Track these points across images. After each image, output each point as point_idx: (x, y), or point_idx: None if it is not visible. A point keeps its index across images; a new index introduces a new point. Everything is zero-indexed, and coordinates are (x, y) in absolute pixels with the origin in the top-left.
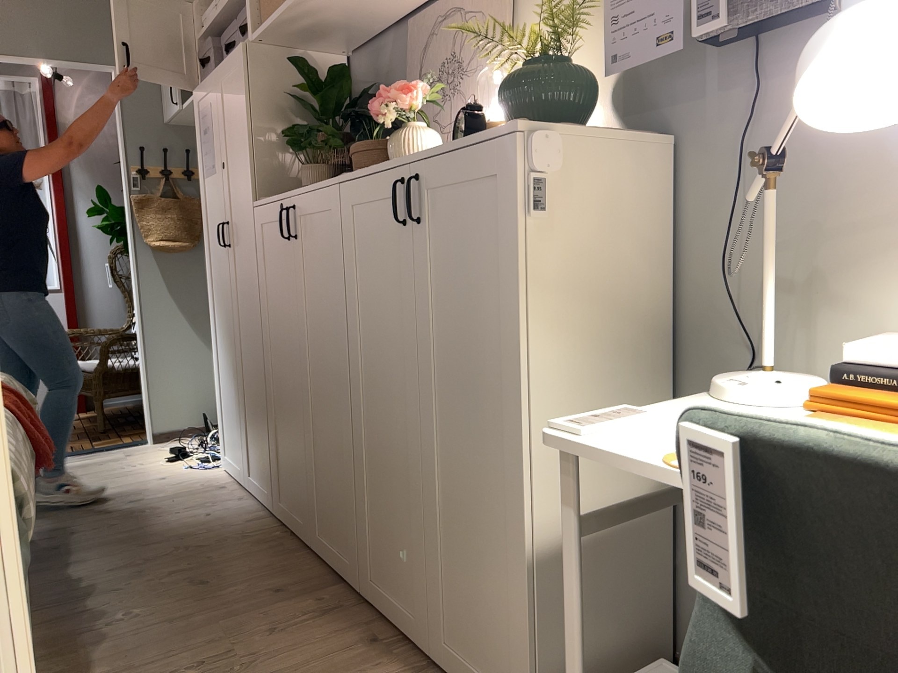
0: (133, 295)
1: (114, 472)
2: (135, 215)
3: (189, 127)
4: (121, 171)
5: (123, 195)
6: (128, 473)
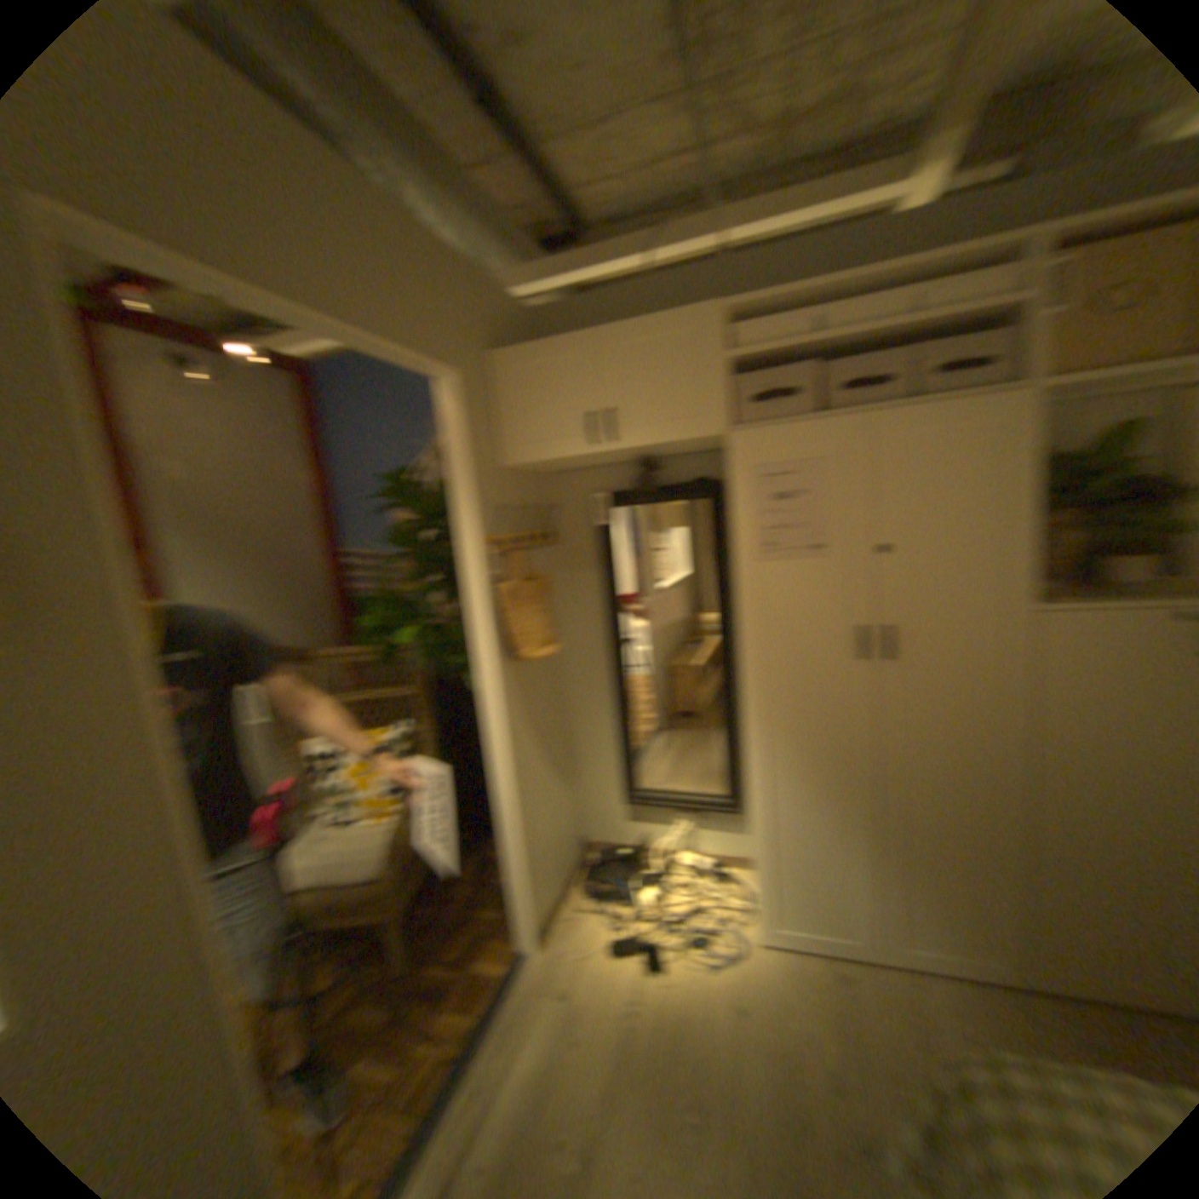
0: (494, 743)
1: (644, 1050)
2: (497, 616)
3: (525, 473)
4: (466, 546)
5: (469, 585)
6: (675, 1039)
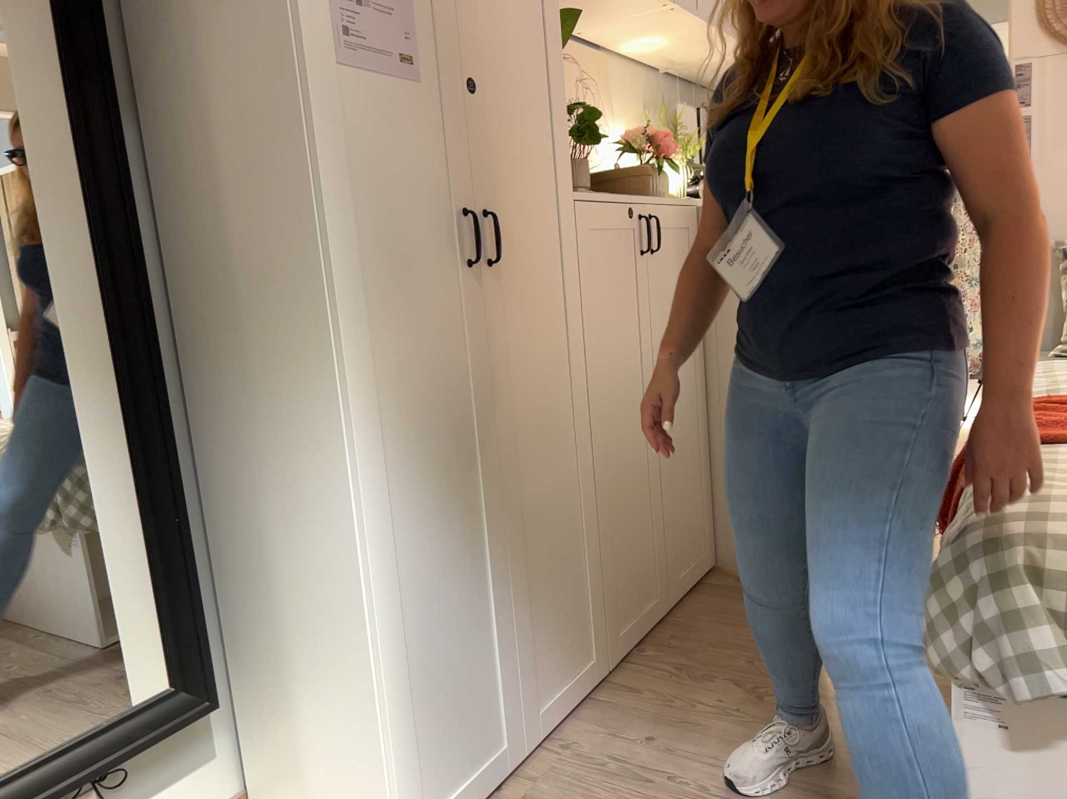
0: None
1: None
2: None
3: None
4: None
5: None
6: None
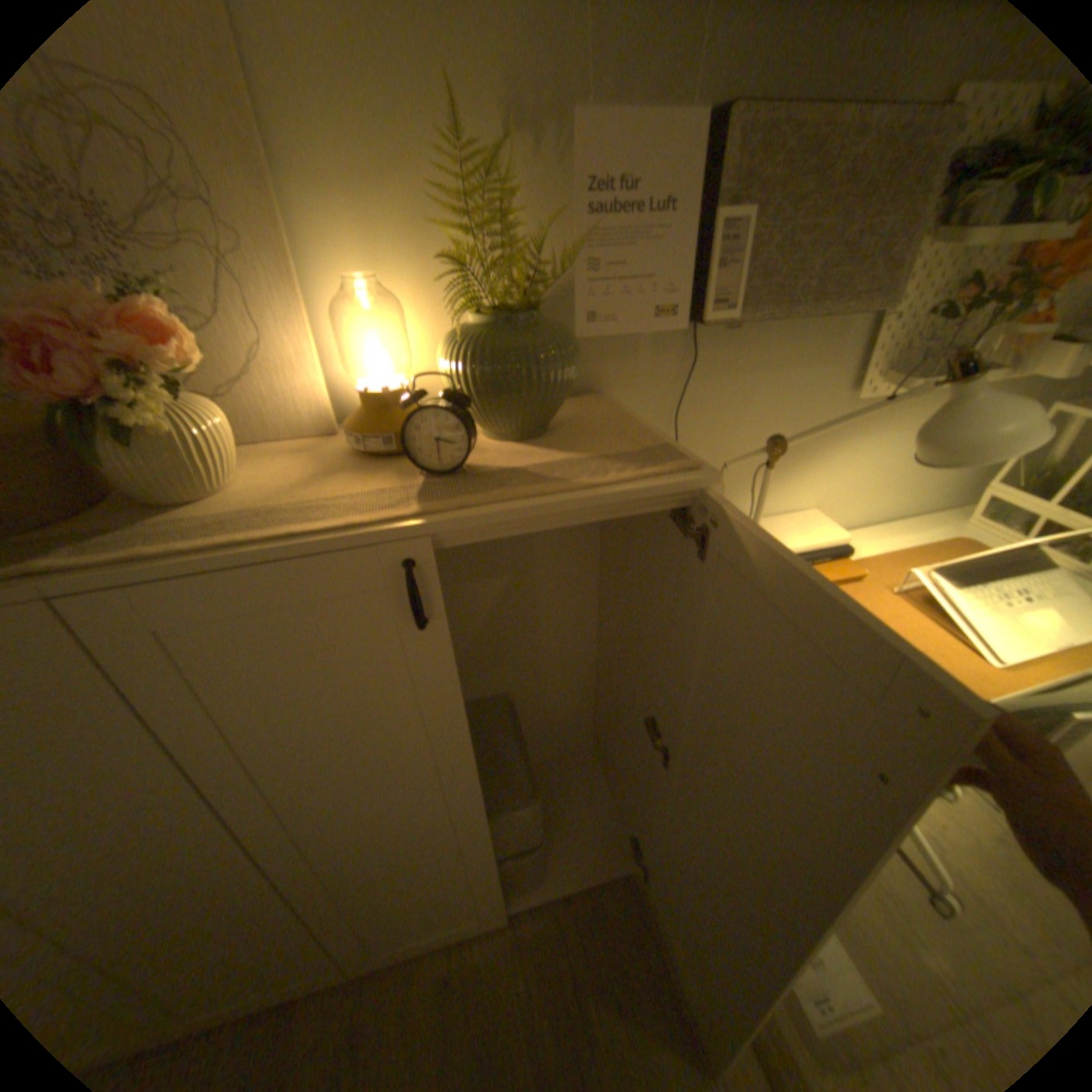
0: None
1: None
2: None
3: None
4: None
5: None
6: None
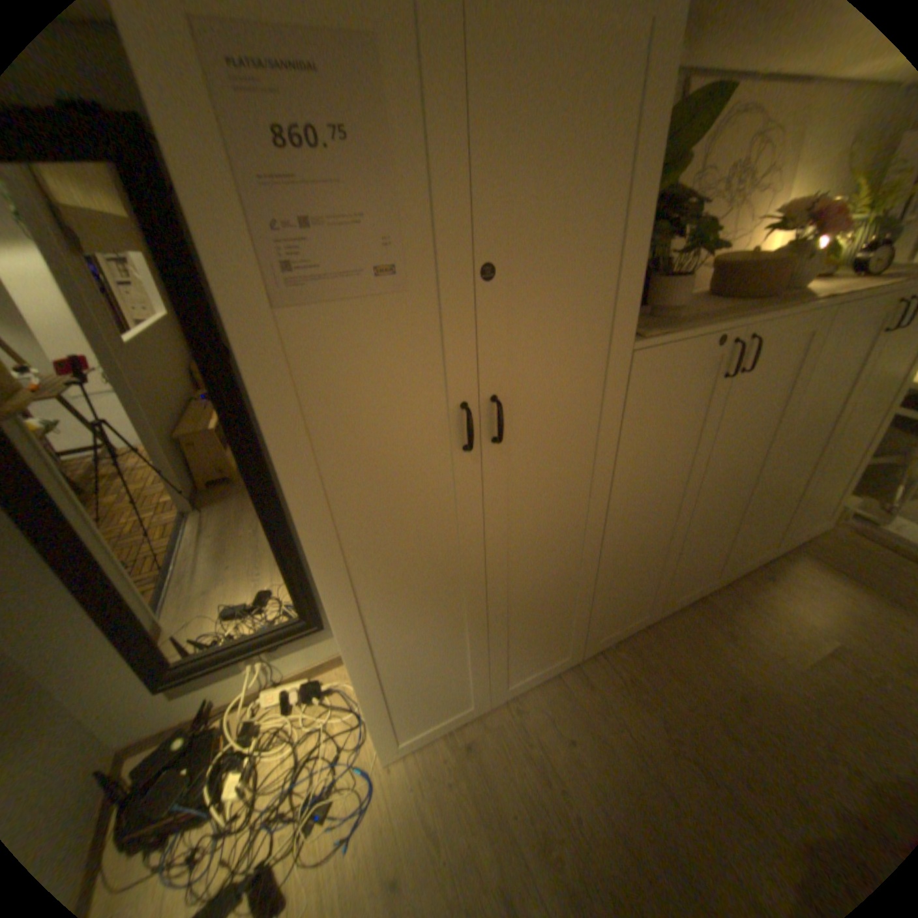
0: None
1: None
2: None
3: None
4: None
5: None
6: None
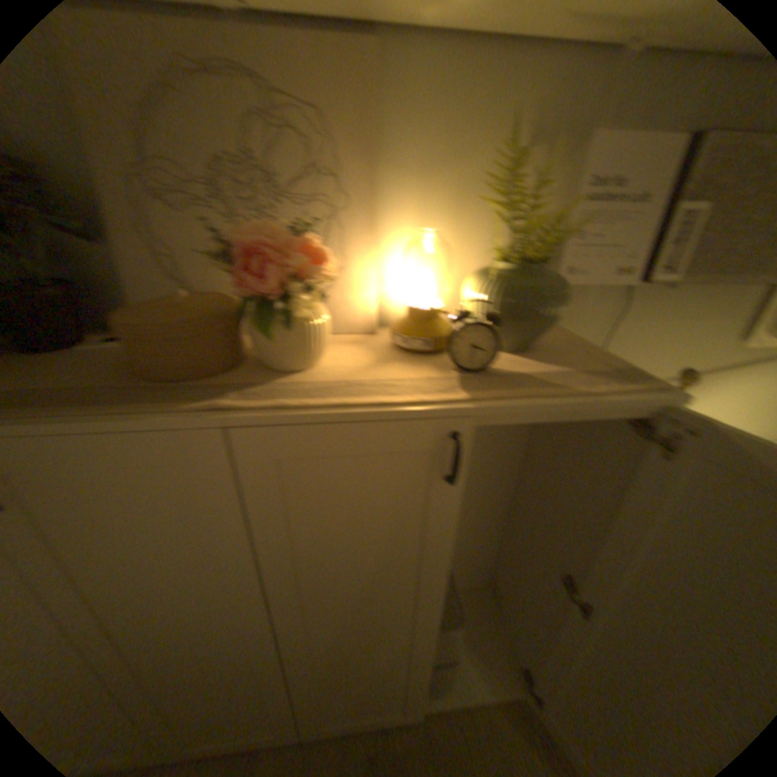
0: None
1: None
2: None
3: None
4: None
5: None
6: None
